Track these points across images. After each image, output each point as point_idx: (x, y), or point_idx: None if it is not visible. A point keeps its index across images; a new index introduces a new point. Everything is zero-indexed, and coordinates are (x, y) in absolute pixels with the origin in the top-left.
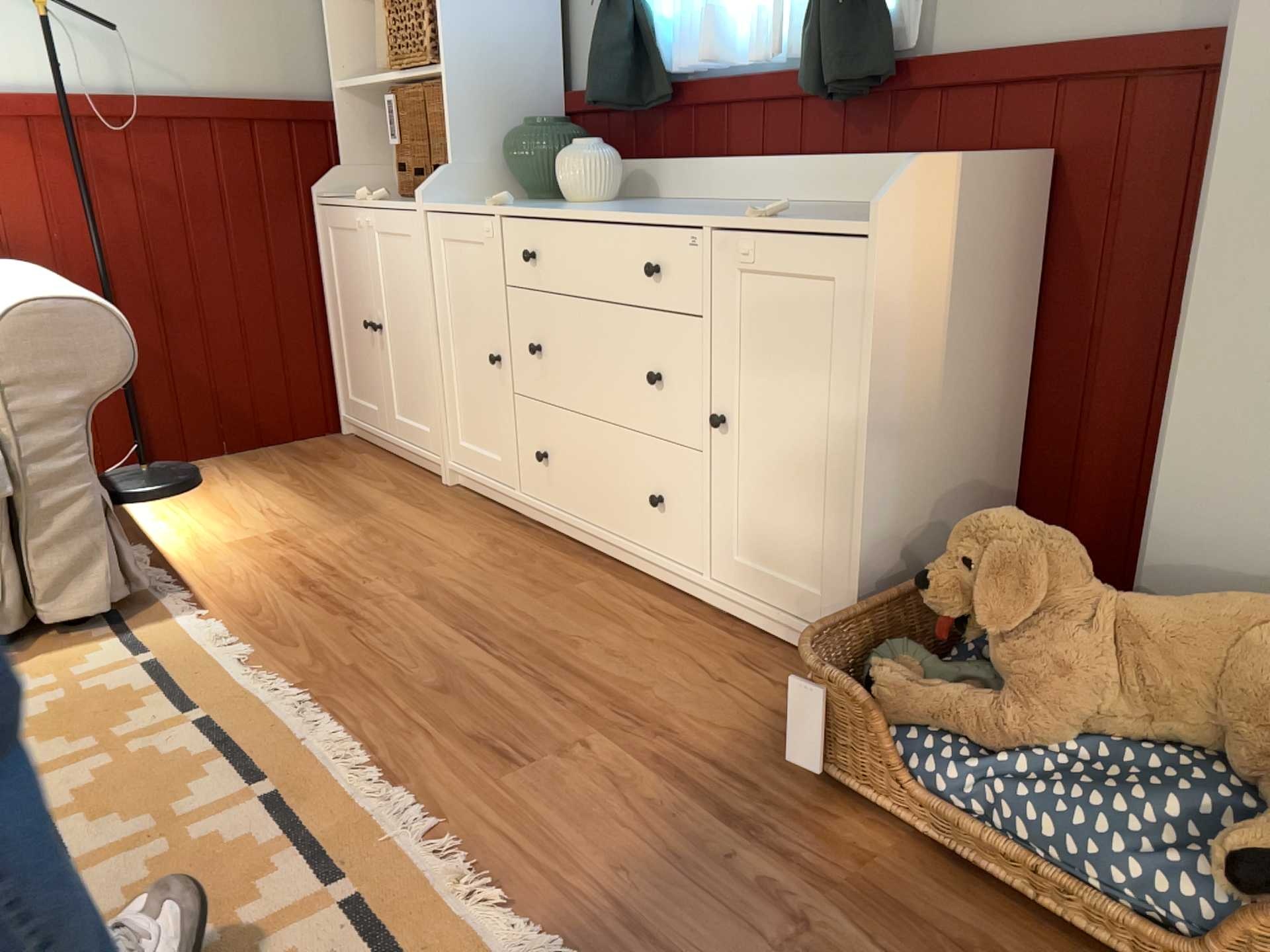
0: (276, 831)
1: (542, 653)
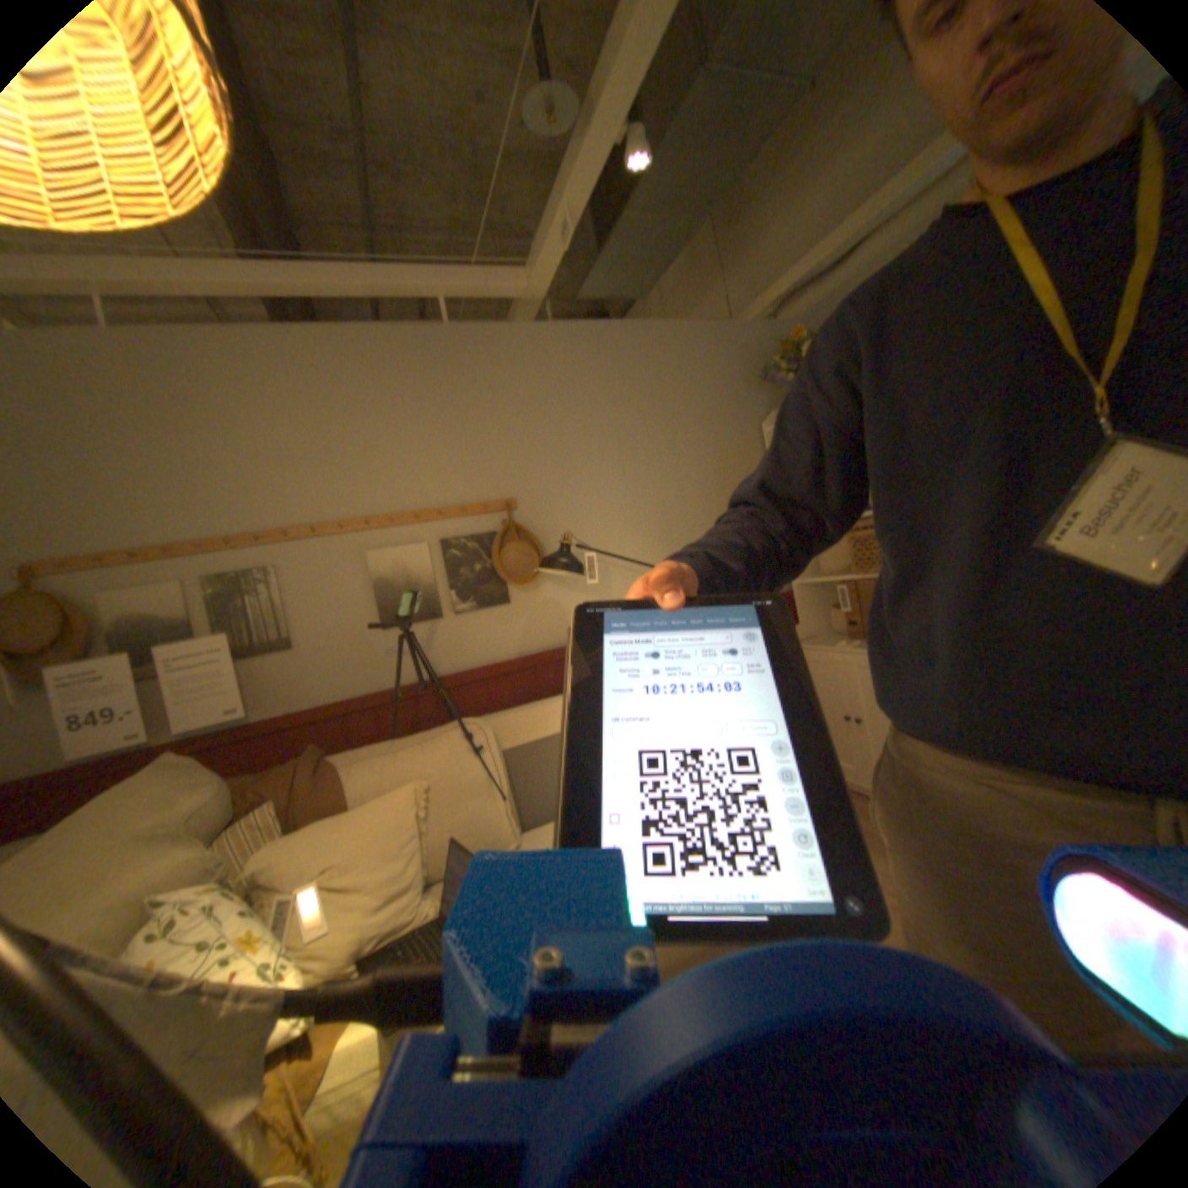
0: None
1: None
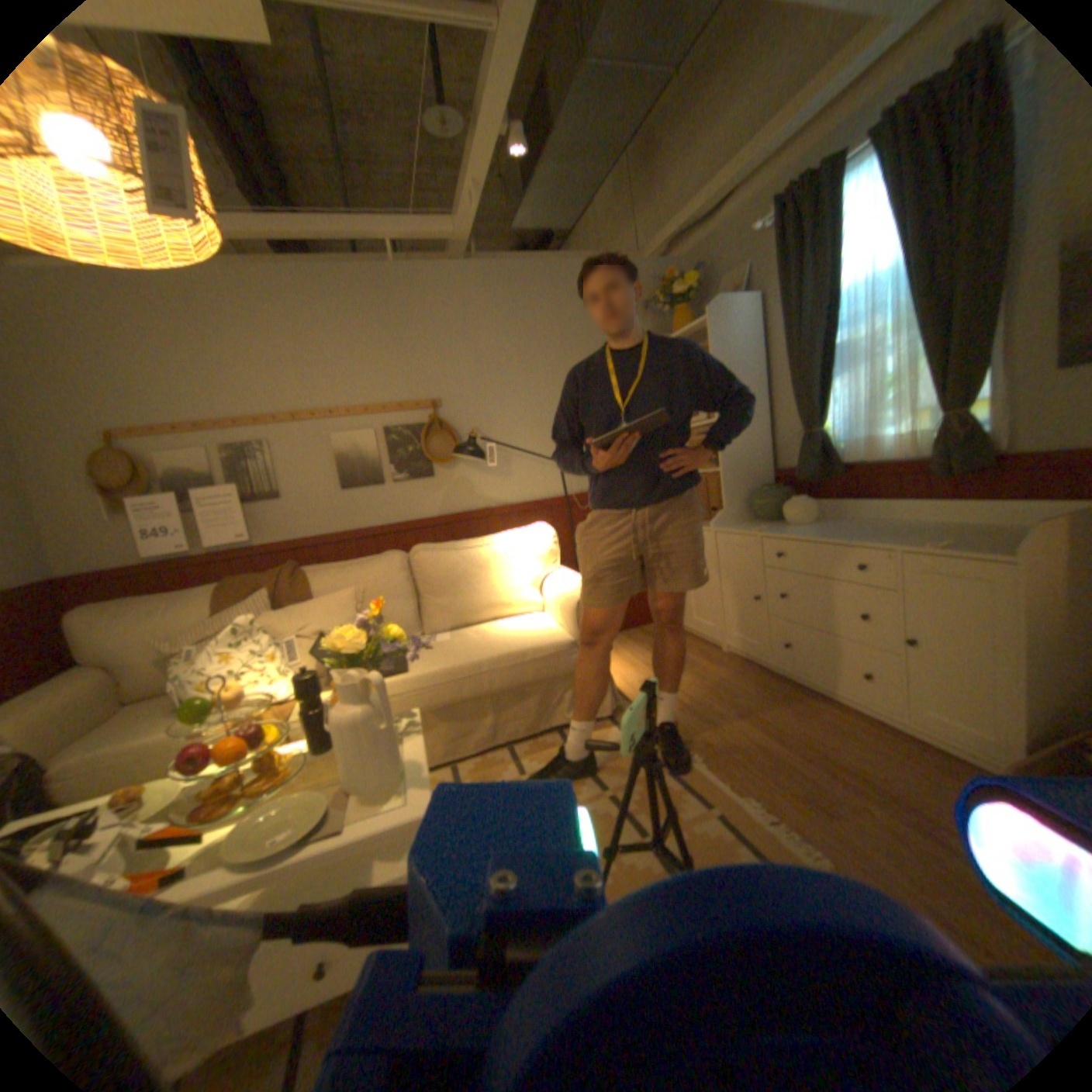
0: (731, 836)
1: (821, 755)
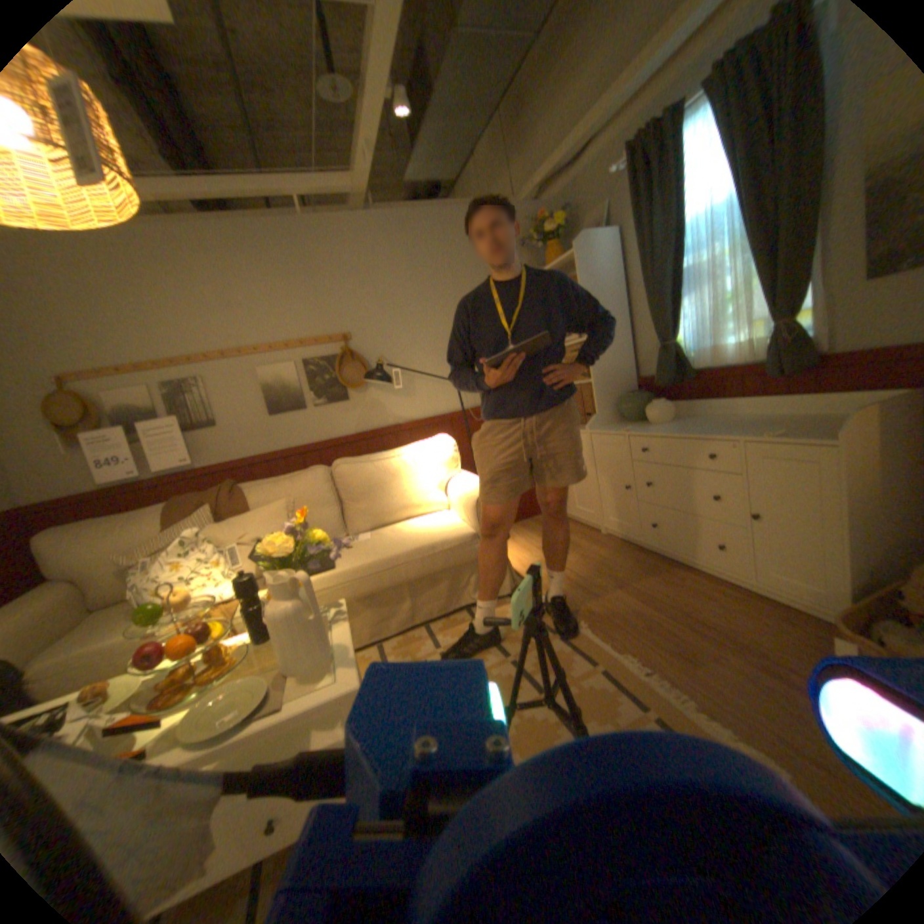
0: (614, 687)
1: (685, 614)
